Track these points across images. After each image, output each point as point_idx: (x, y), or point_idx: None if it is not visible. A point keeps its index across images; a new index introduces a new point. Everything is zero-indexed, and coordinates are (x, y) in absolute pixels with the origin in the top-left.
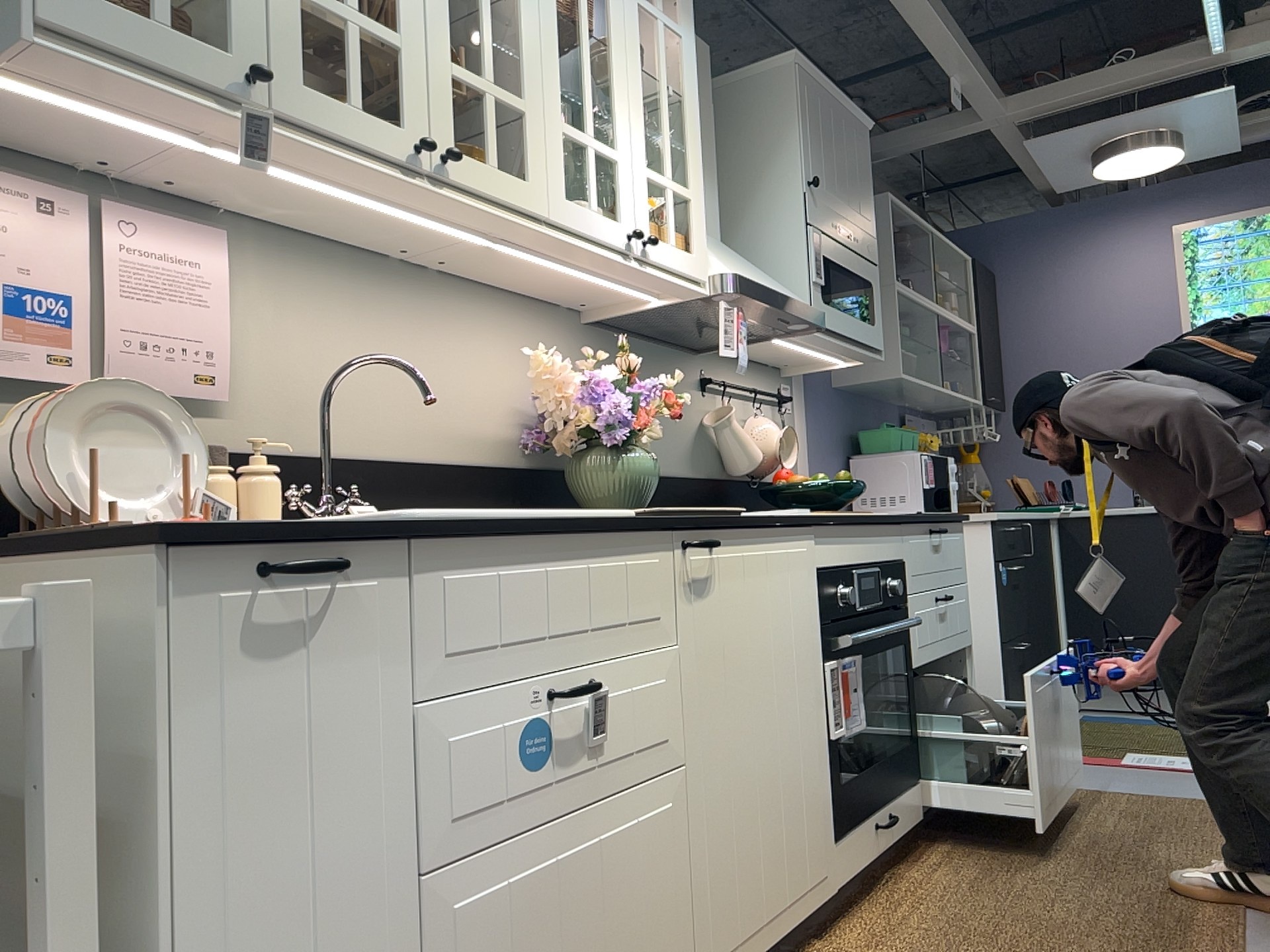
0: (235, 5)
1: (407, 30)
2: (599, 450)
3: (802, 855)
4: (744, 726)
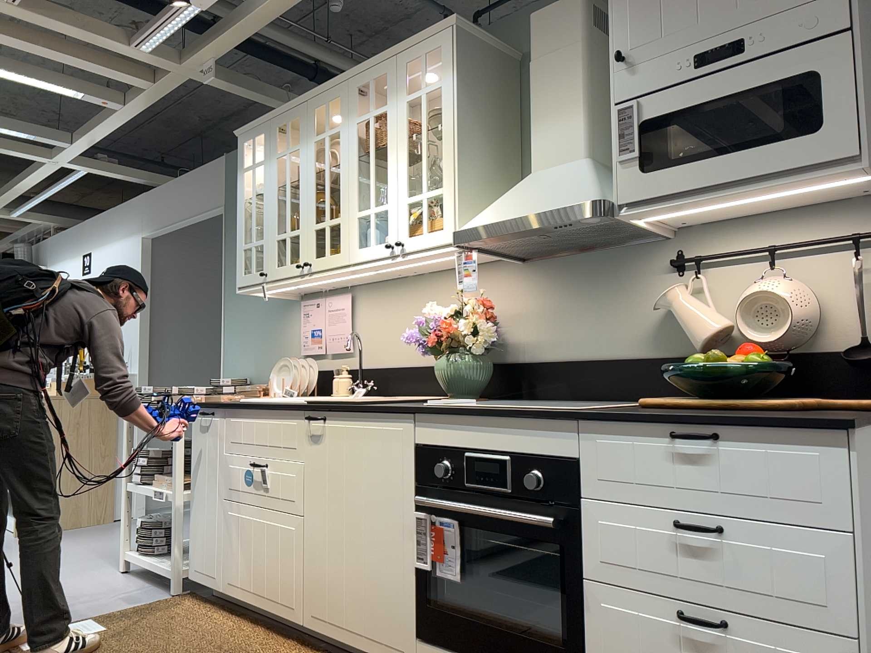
0: (264, 256)
1: (301, 225)
2: (439, 357)
3: (377, 618)
4: (337, 516)
